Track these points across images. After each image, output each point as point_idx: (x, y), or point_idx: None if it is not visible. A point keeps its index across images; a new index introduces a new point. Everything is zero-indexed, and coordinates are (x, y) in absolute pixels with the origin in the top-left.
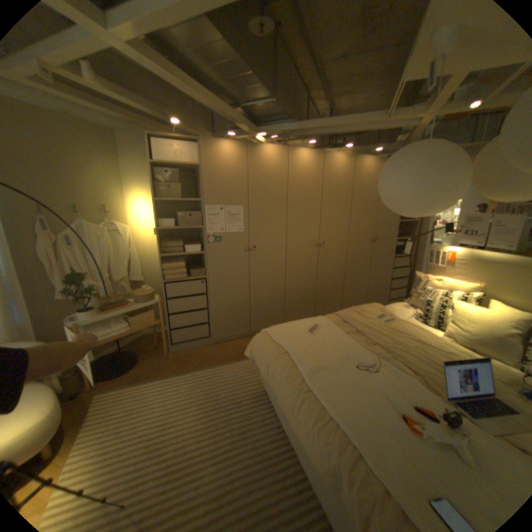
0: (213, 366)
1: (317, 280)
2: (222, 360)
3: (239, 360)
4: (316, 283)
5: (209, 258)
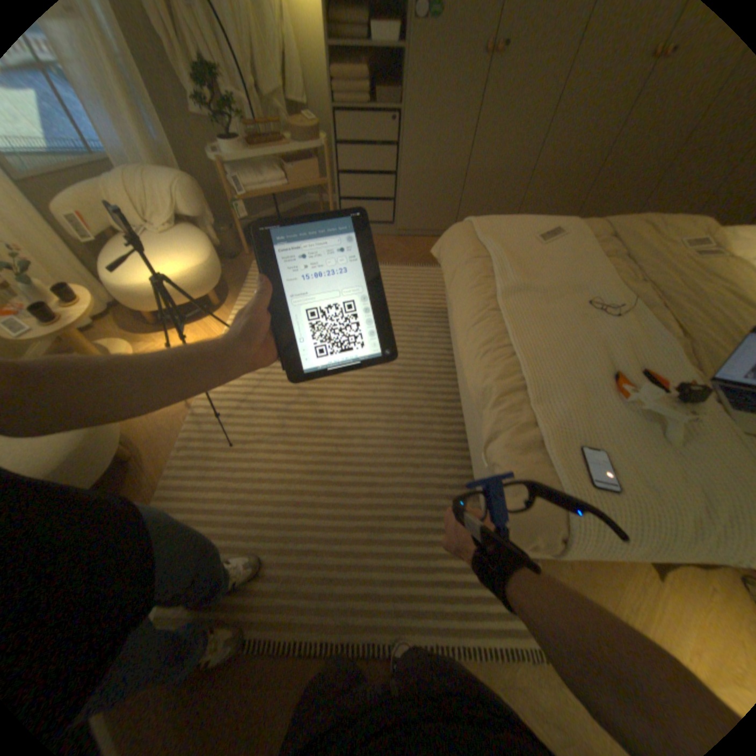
0: (389, 264)
1: (610, 153)
2: (403, 259)
3: (426, 265)
4: (604, 160)
5: (411, 62)
